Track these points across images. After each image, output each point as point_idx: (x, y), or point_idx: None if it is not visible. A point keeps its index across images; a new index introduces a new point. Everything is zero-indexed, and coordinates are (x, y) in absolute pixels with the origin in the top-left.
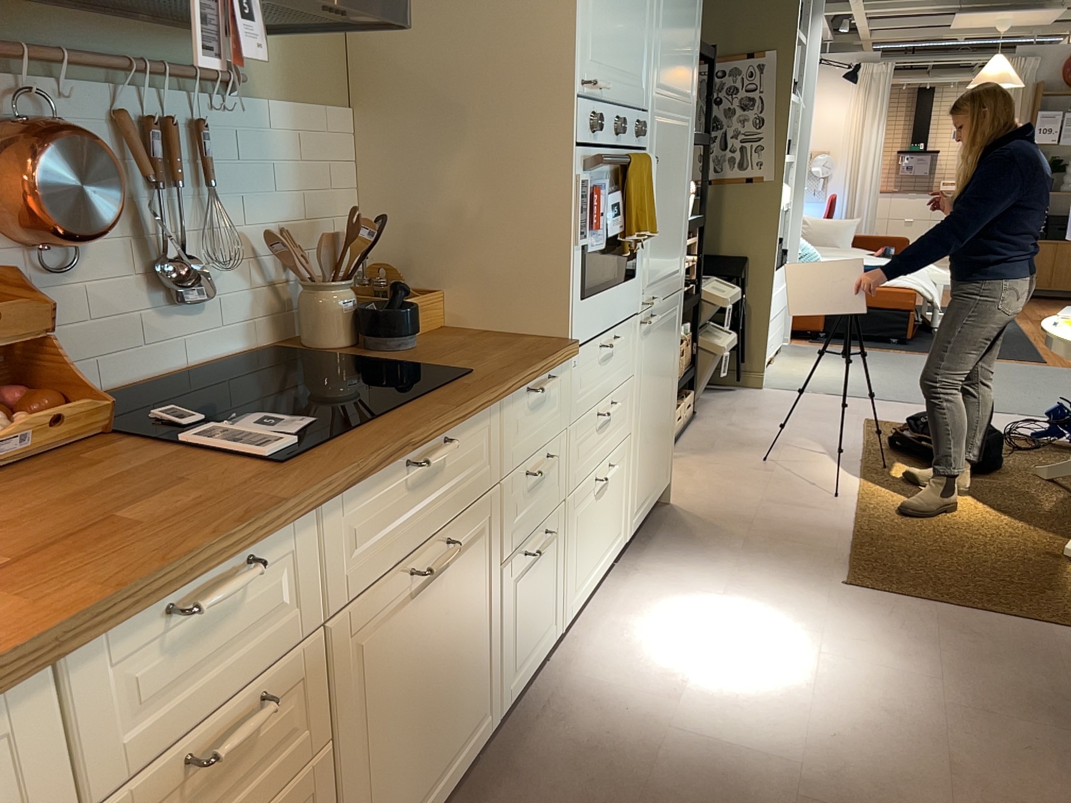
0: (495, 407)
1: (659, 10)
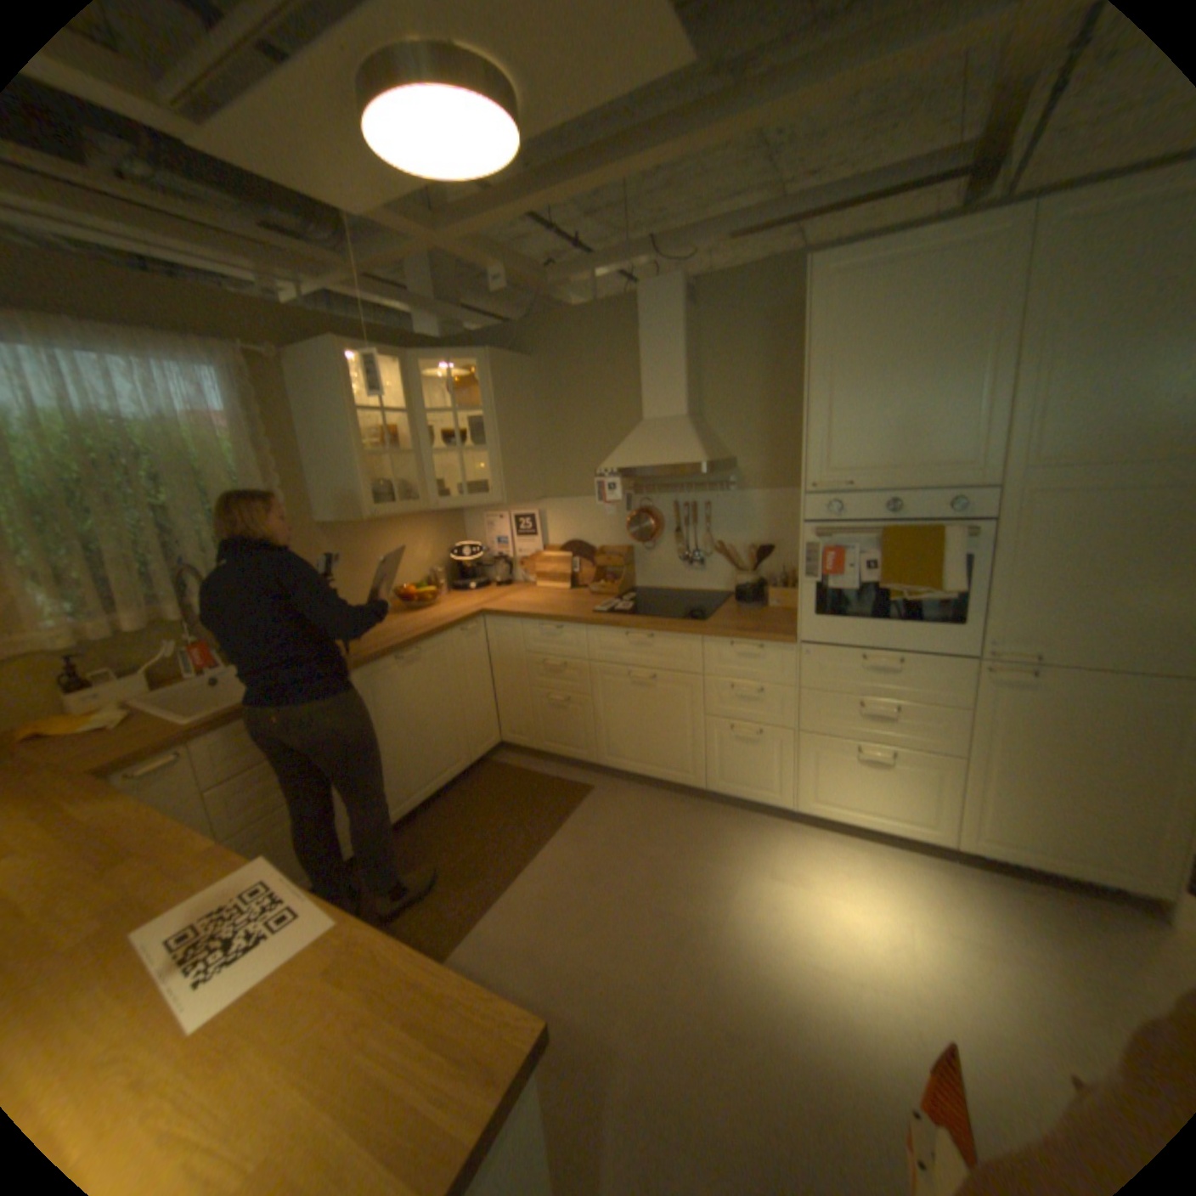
0: (701, 641)
1: (1022, 392)
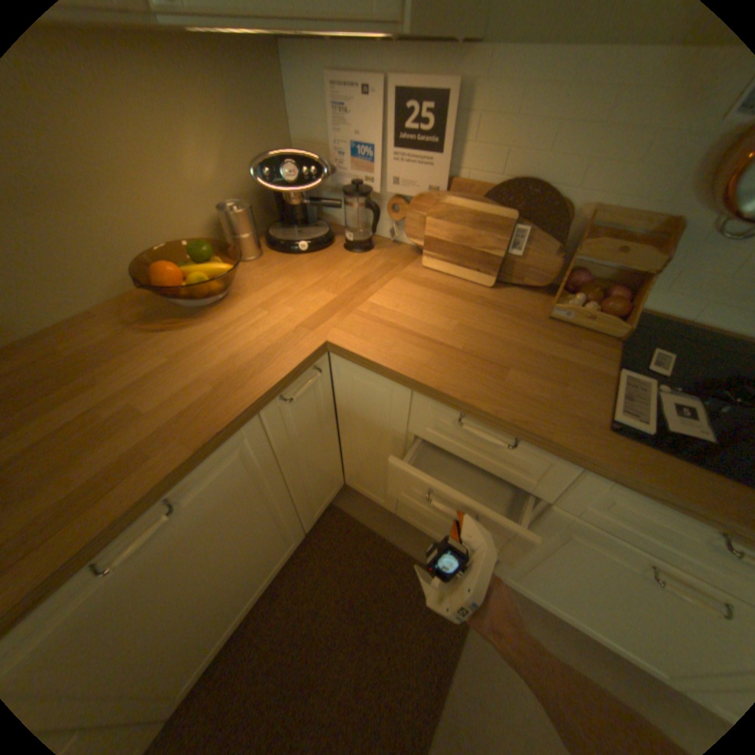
0: None
1: None
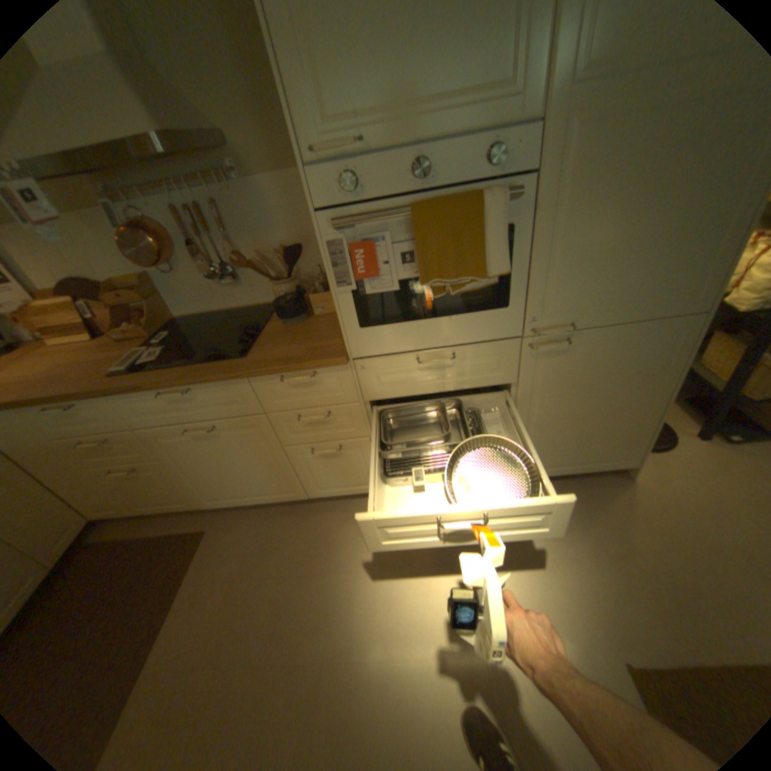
0: (249, 380)
1: None
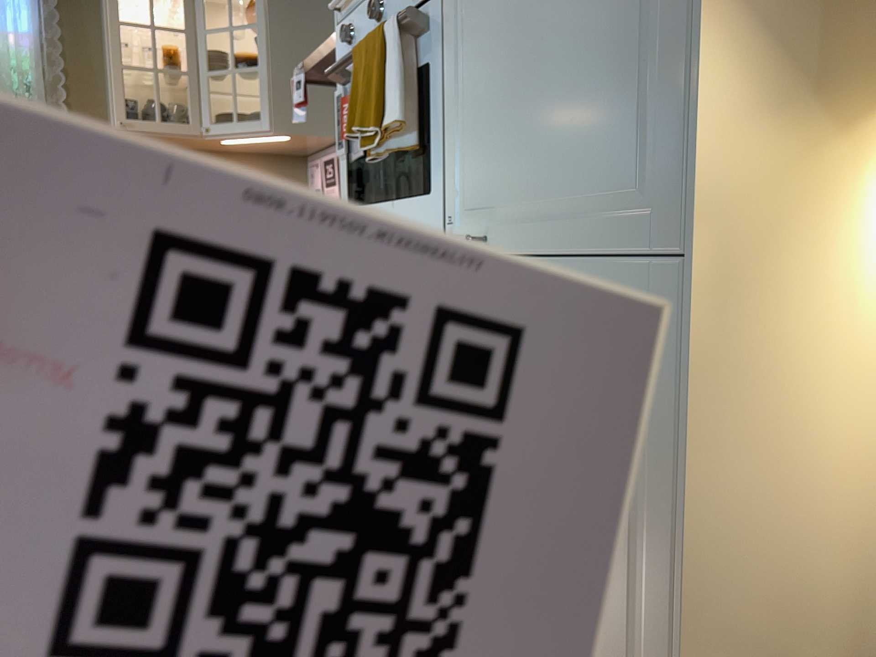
0: None
1: None
